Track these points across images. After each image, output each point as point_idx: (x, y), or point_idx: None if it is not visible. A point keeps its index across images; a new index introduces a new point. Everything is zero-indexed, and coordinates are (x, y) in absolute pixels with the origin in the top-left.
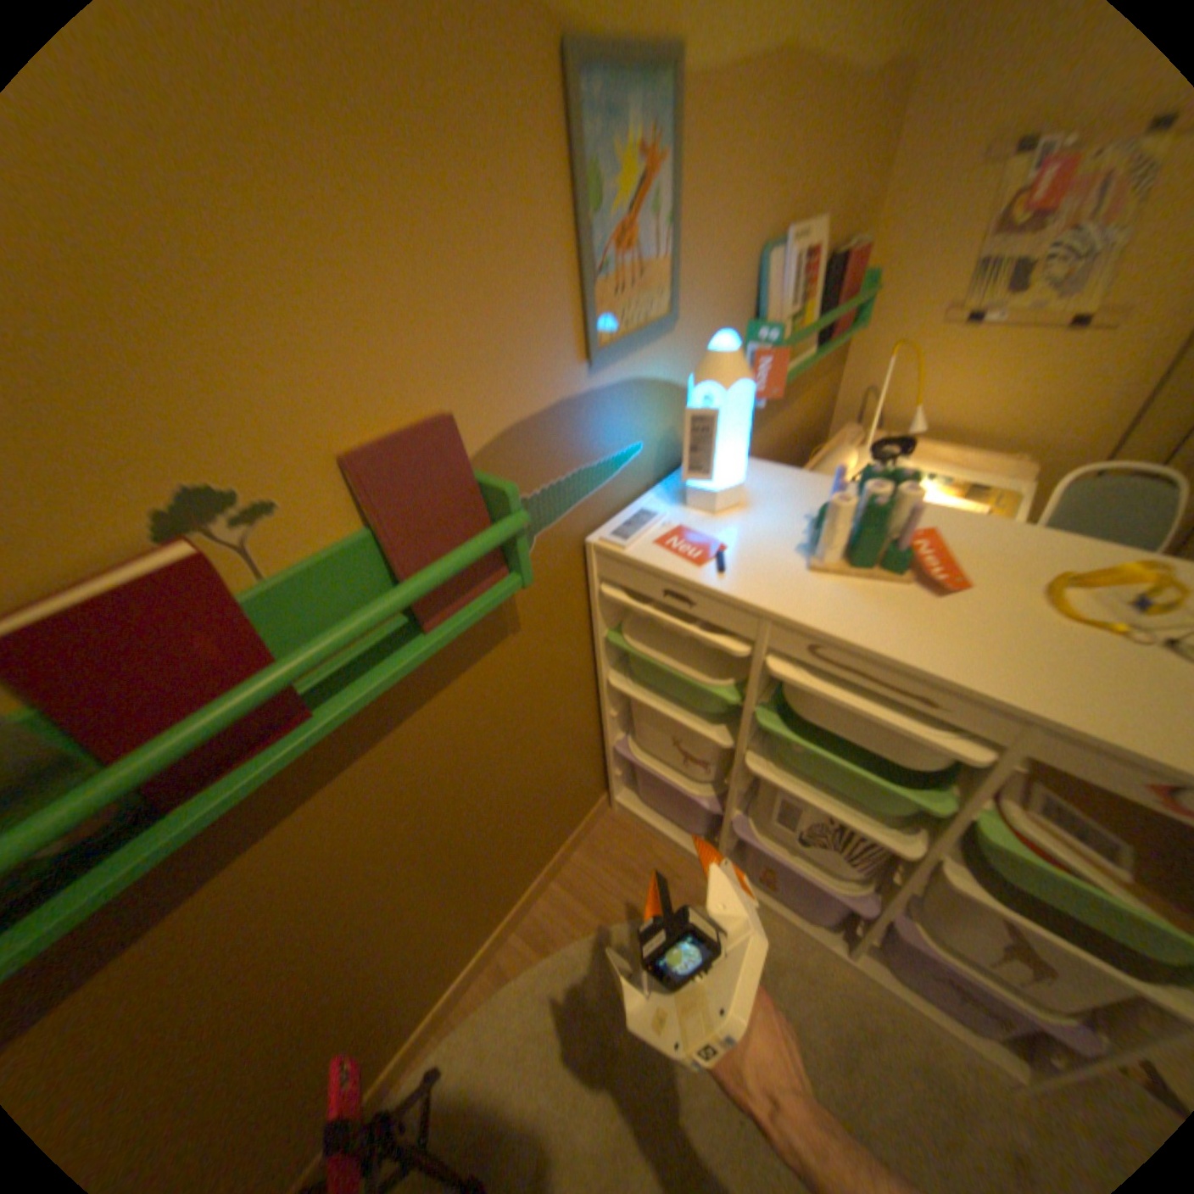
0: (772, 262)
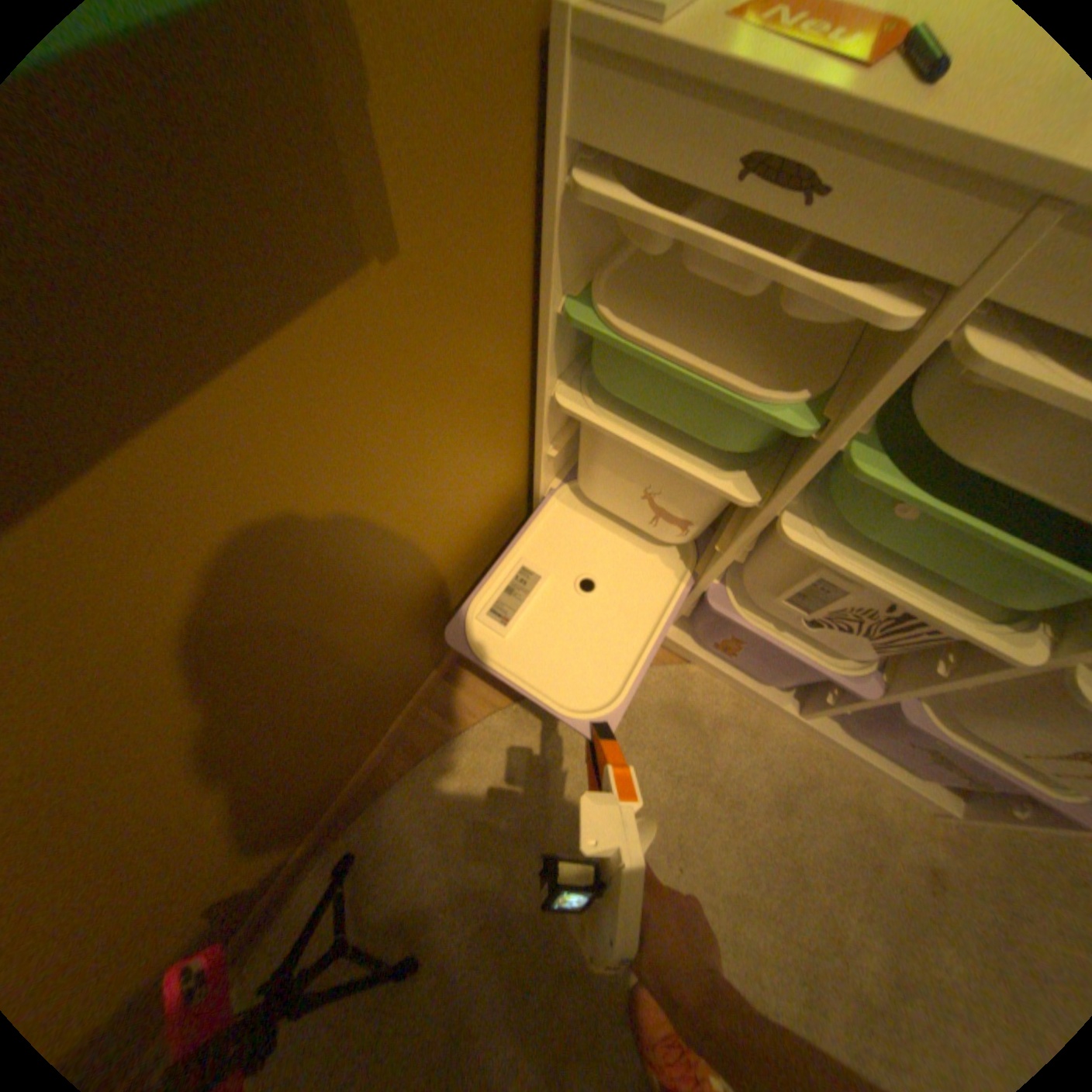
0: None
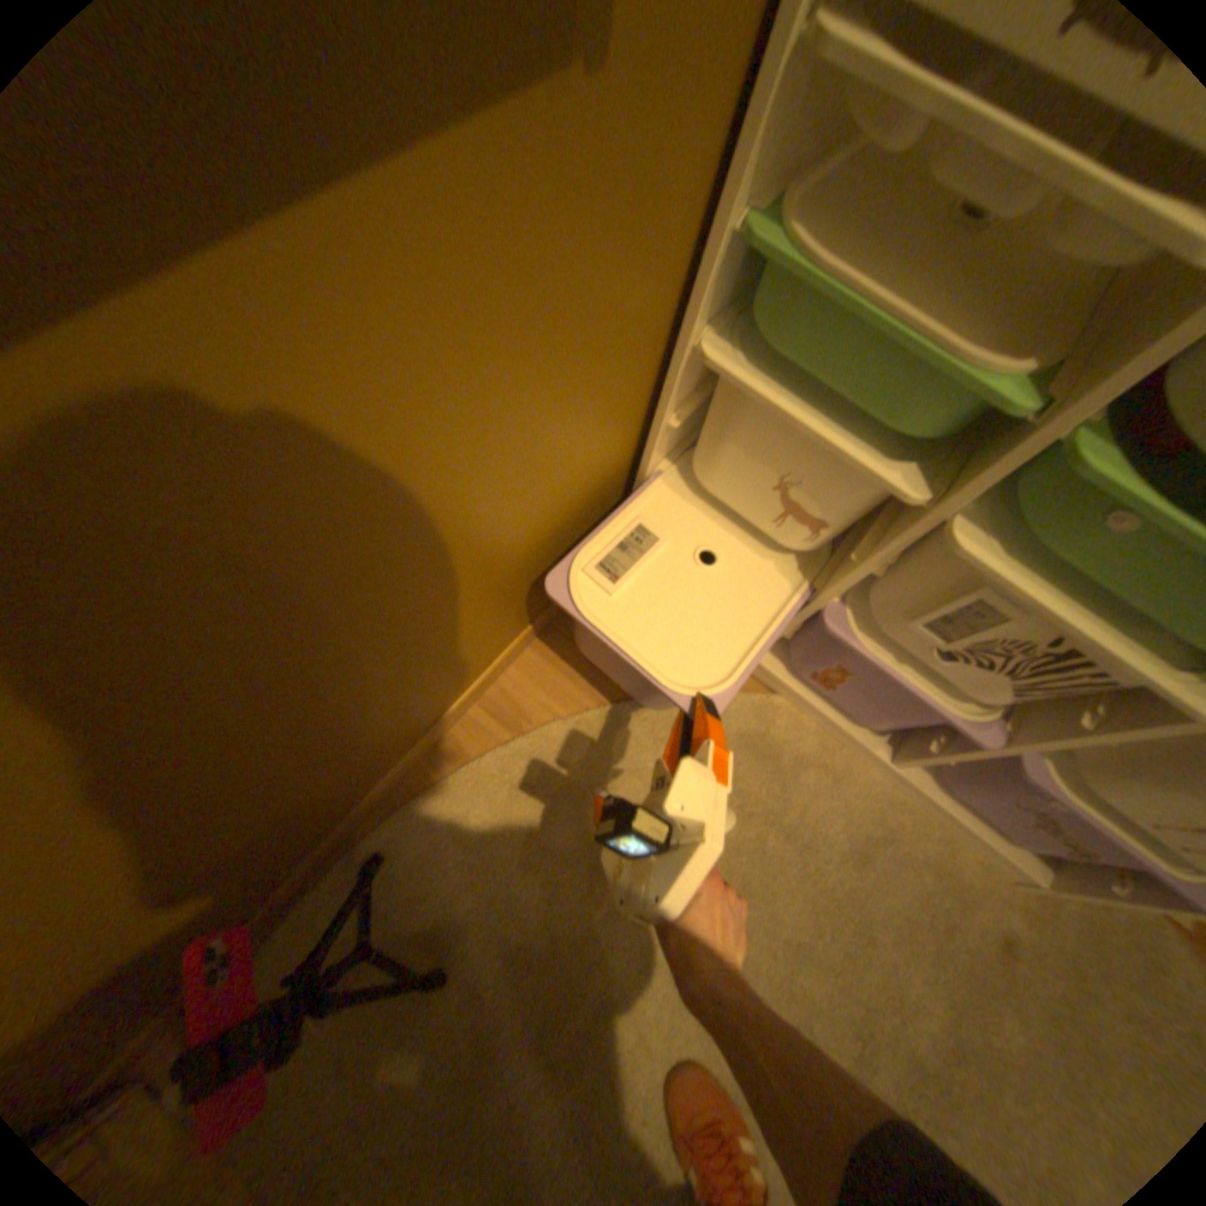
0: None
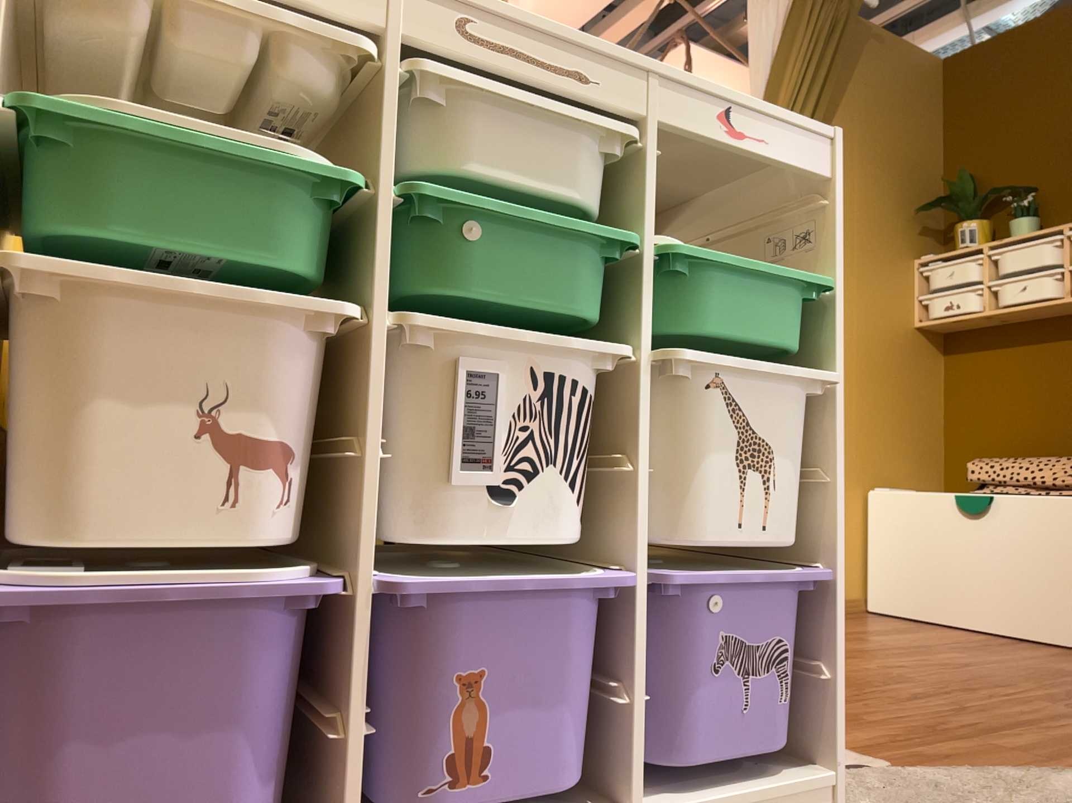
0: None
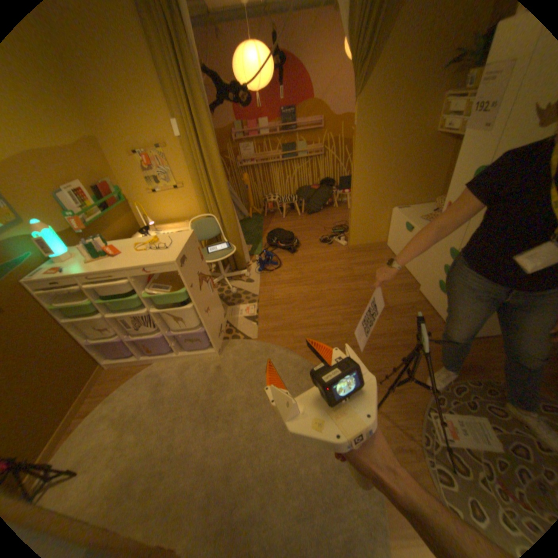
0: (58, 198)
